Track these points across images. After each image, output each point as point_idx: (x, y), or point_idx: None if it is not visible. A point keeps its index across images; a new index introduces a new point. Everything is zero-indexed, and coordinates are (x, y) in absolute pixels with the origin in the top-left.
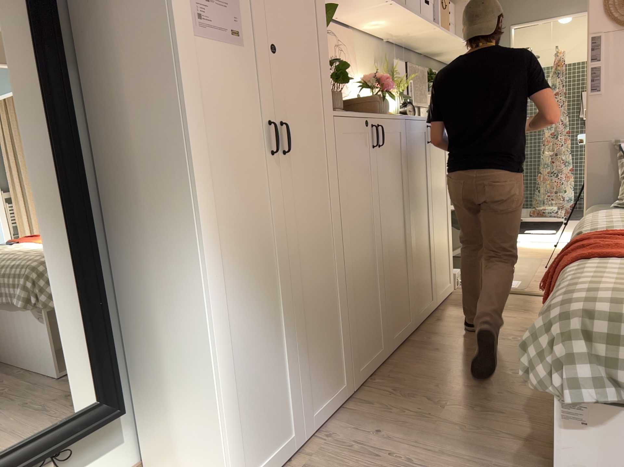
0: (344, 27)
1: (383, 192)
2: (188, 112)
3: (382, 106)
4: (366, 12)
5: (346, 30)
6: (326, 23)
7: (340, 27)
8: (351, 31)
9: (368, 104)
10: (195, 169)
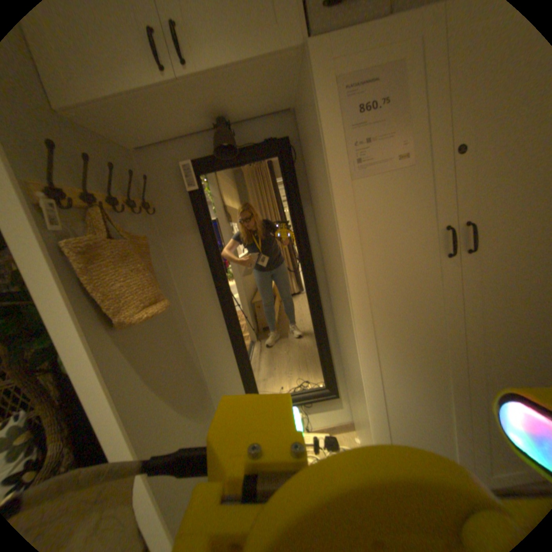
0: None
1: None
2: (342, 245)
3: None
4: None
5: None
6: None
7: None
8: None
9: None
10: (349, 287)
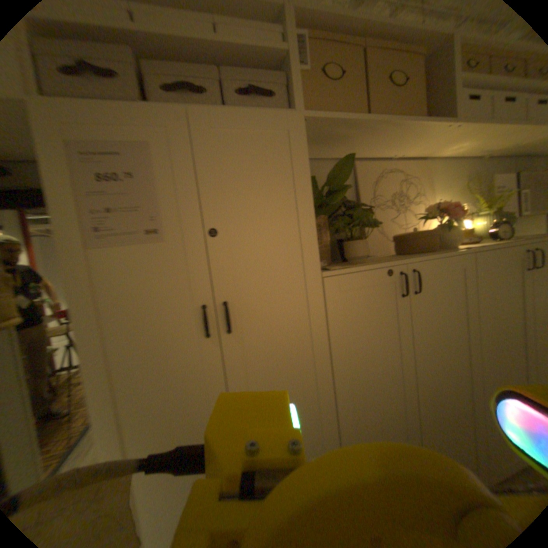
0: (417, 158)
1: (423, 342)
2: (76, 321)
3: (451, 235)
4: (432, 140)
5: (423, 159)
6: (348, 172)
7: (414, 159)
8: (429, 159)
9: (420, 239)
10: (86, 371)
